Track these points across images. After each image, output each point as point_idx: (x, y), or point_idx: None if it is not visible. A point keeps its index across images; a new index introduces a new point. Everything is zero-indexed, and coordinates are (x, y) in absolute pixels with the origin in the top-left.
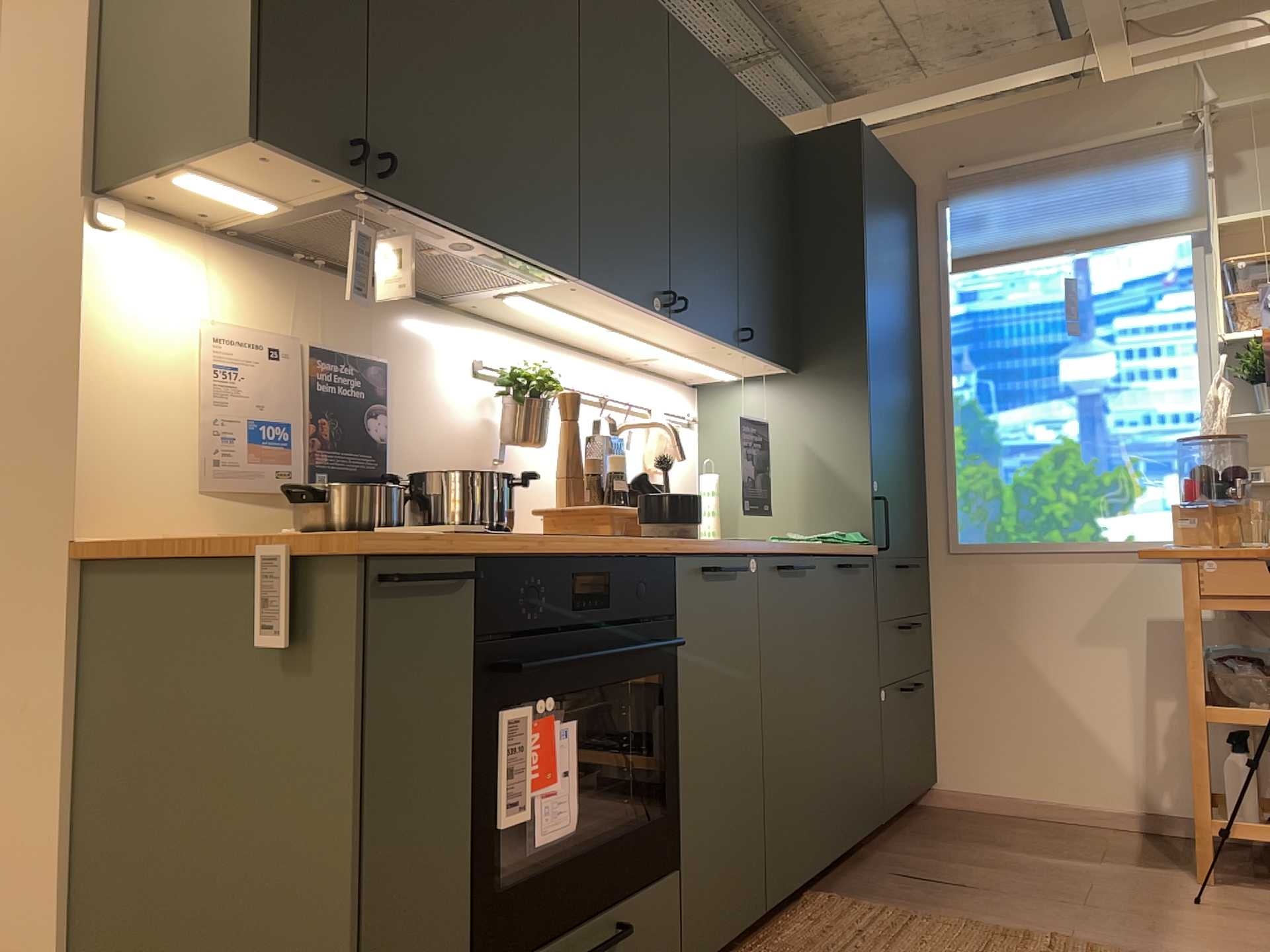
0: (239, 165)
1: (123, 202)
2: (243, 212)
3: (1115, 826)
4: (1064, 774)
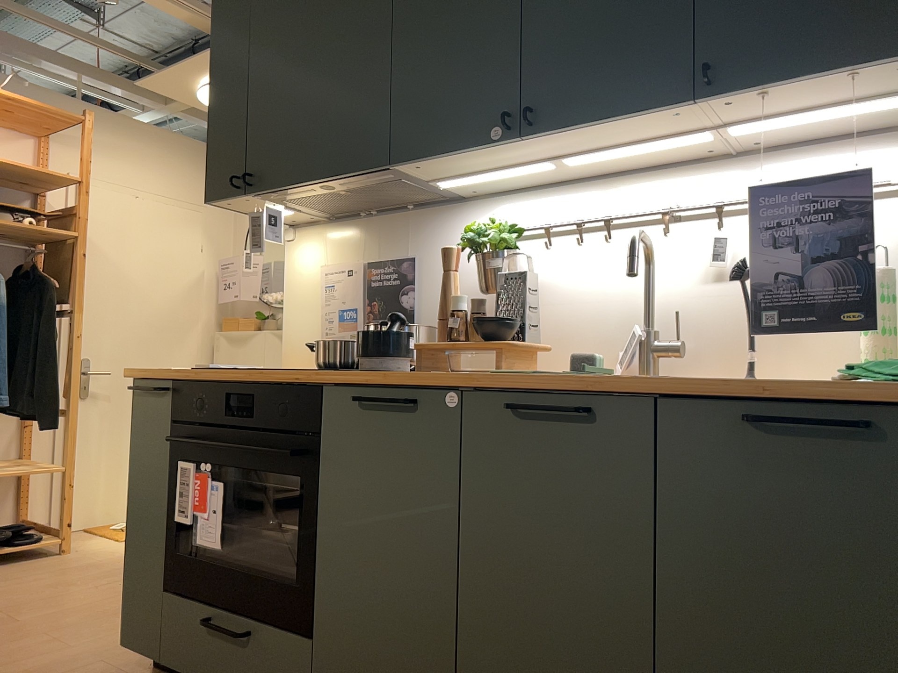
0: (240, 207)
1: (298, 225)
2: (300, 213)
3: None
4: None
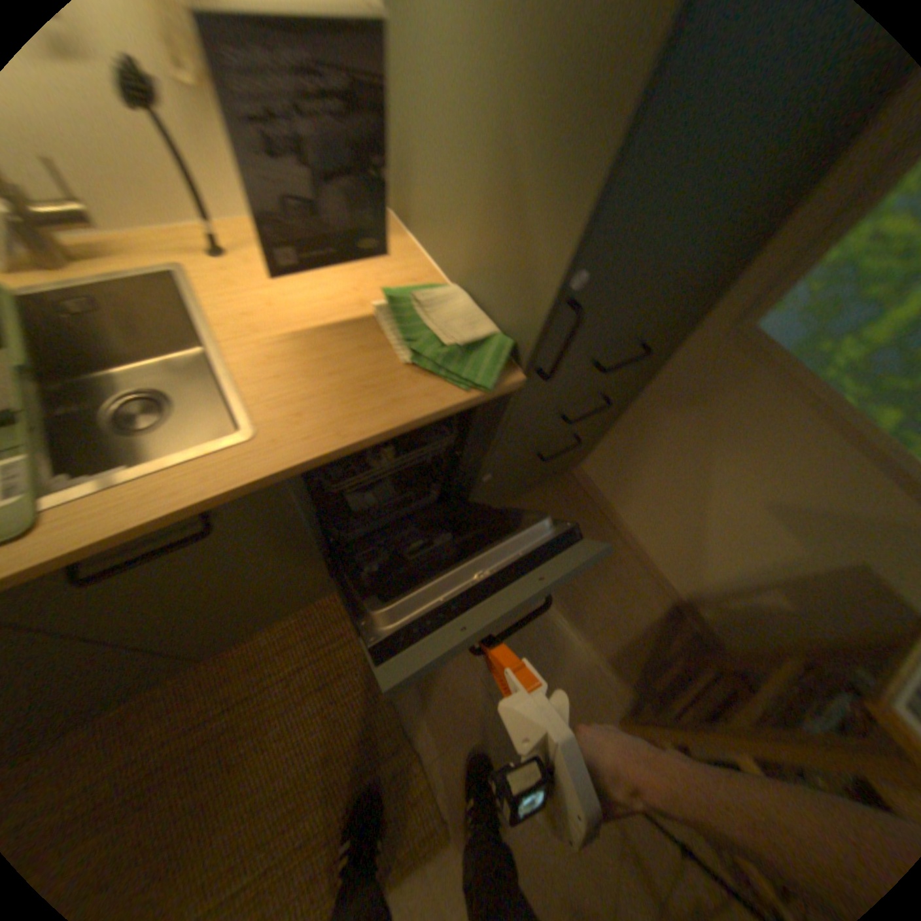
0: None
1: None
2: None
3: (663, 588)
4: (661, 541)
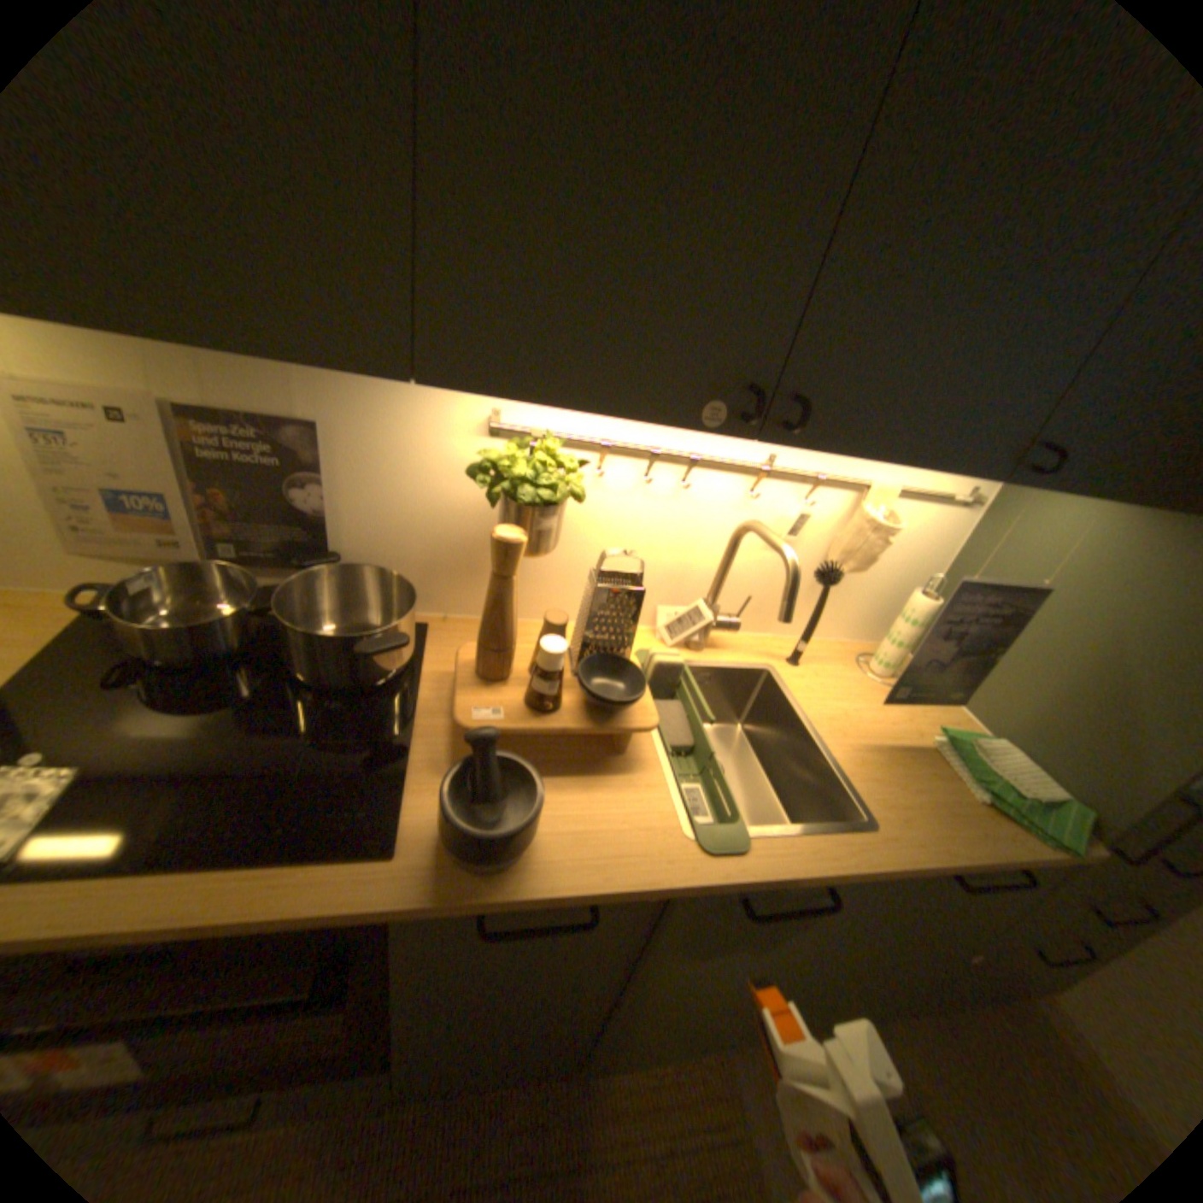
0: None
1: None
2: None
3: None
4: None
